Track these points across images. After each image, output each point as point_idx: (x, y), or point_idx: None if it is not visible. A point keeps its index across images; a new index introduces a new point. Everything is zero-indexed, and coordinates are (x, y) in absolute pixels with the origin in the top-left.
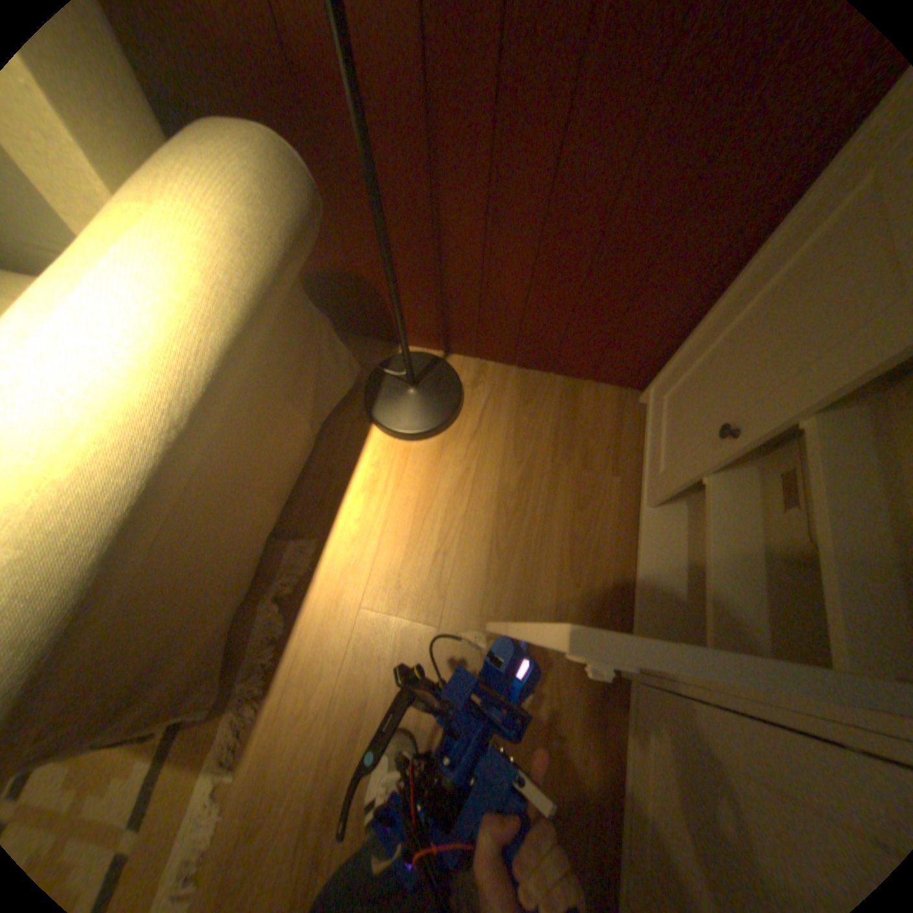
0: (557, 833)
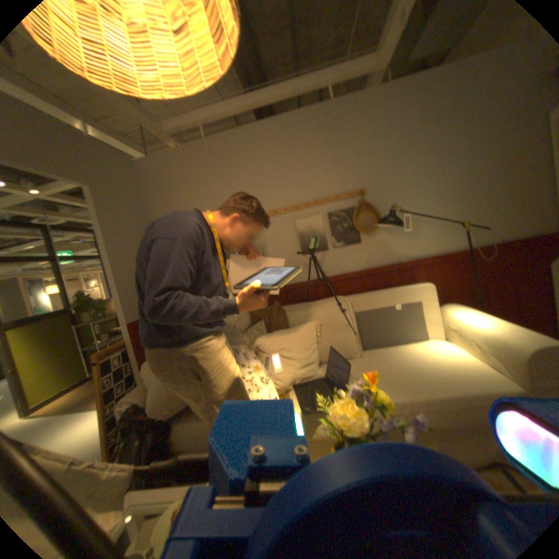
0: None
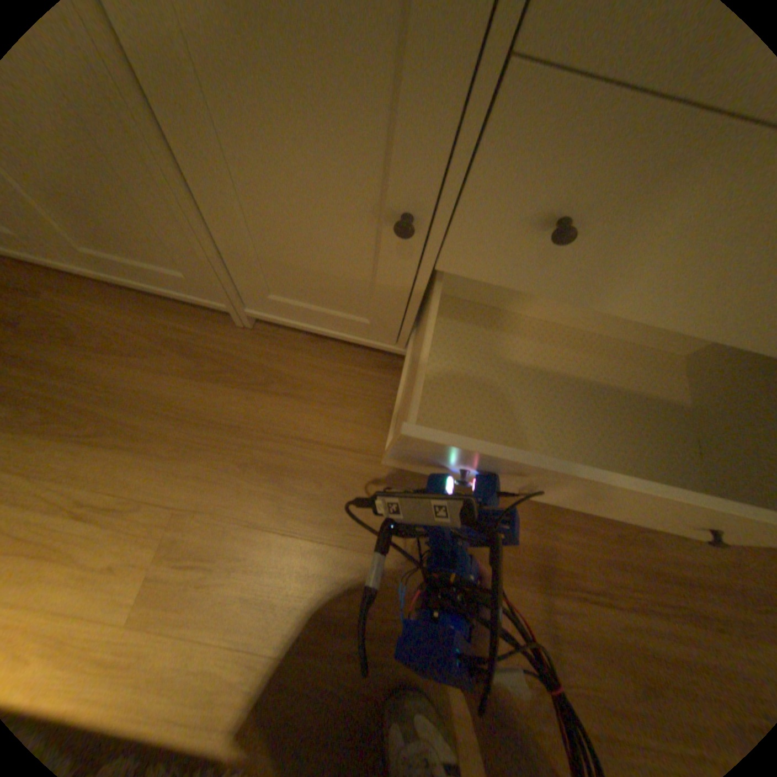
0: (361, 397)
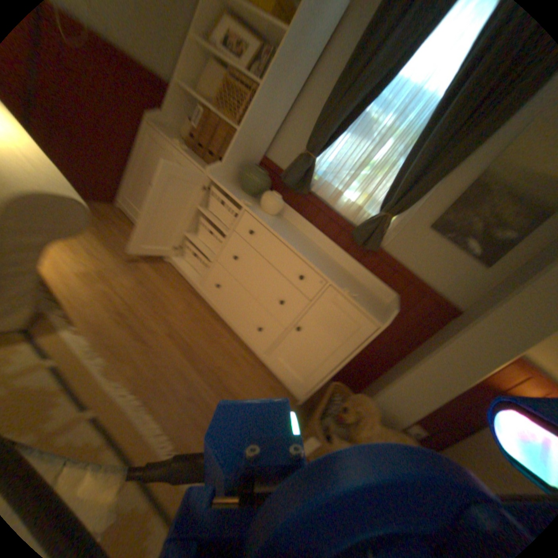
0: (179, 292)
